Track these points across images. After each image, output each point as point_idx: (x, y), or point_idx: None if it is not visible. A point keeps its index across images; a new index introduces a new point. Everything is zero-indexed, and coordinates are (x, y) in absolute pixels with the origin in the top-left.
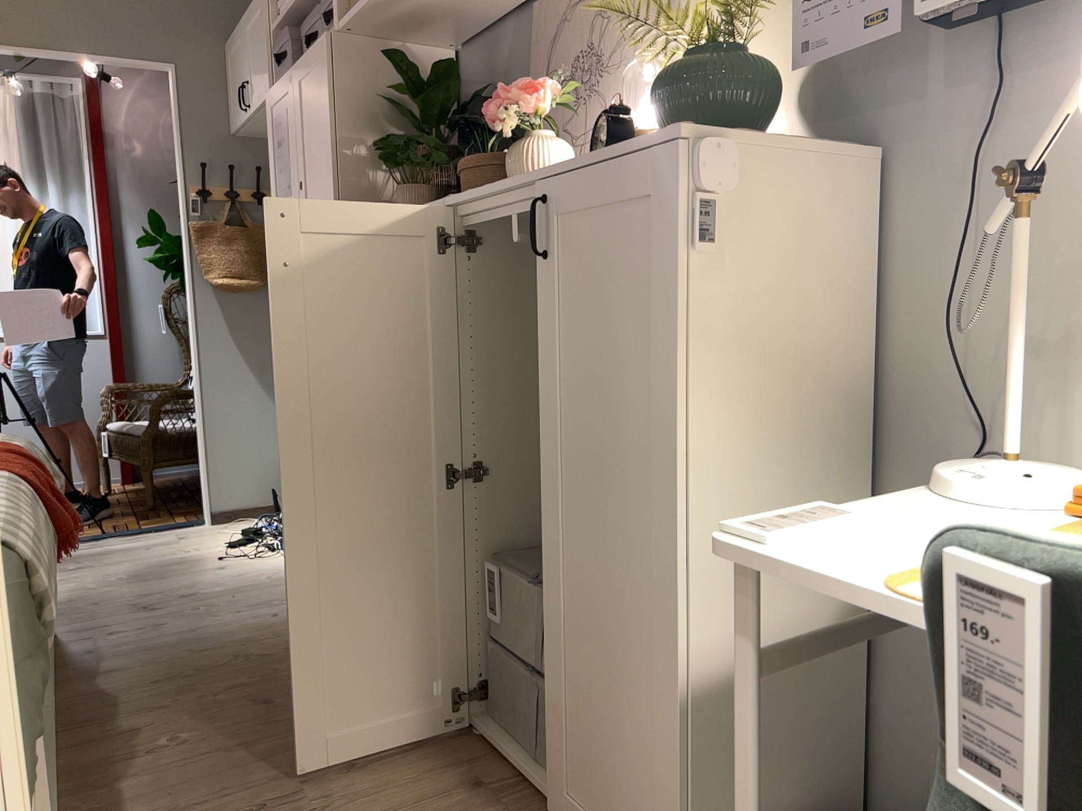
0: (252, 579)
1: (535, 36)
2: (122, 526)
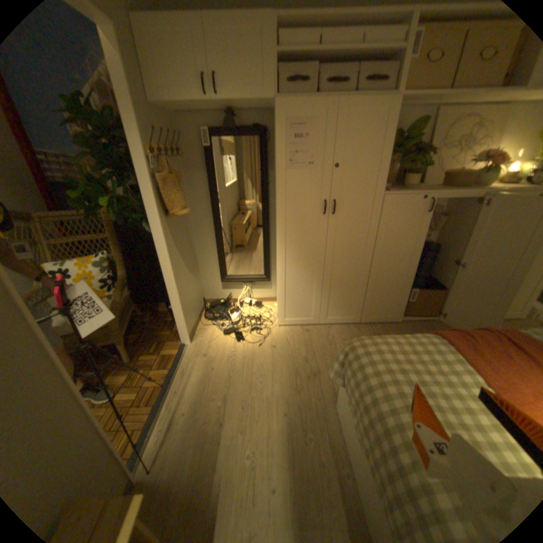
0: (296, 340)
1: (439, 121)
2: (153, 377)
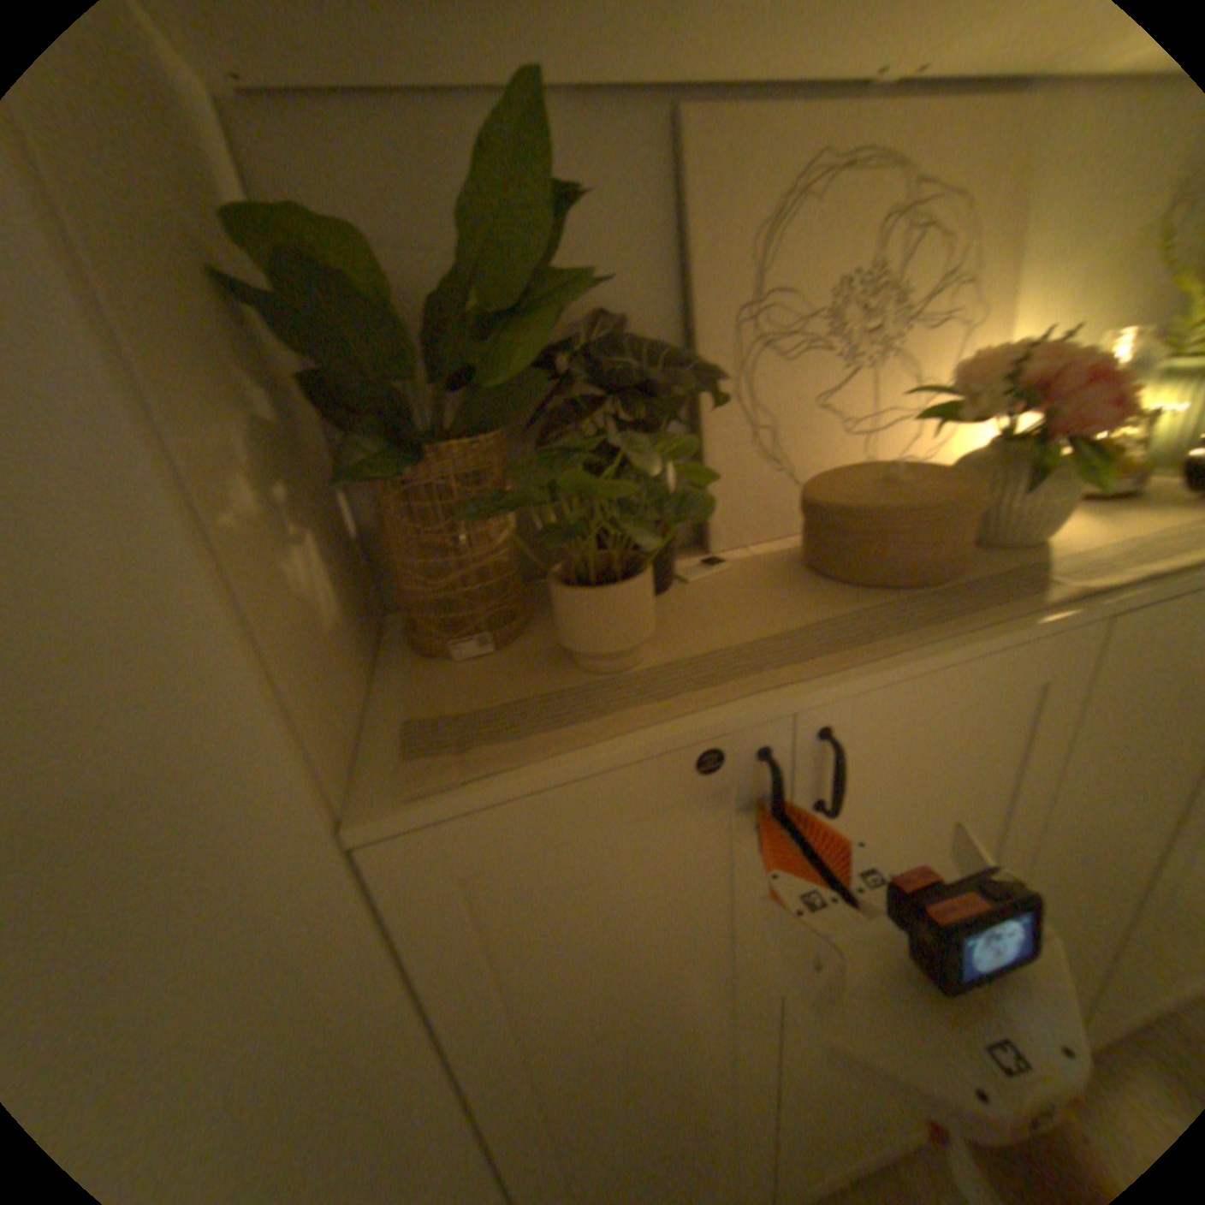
0: None
1: (698, 192)
2: None
